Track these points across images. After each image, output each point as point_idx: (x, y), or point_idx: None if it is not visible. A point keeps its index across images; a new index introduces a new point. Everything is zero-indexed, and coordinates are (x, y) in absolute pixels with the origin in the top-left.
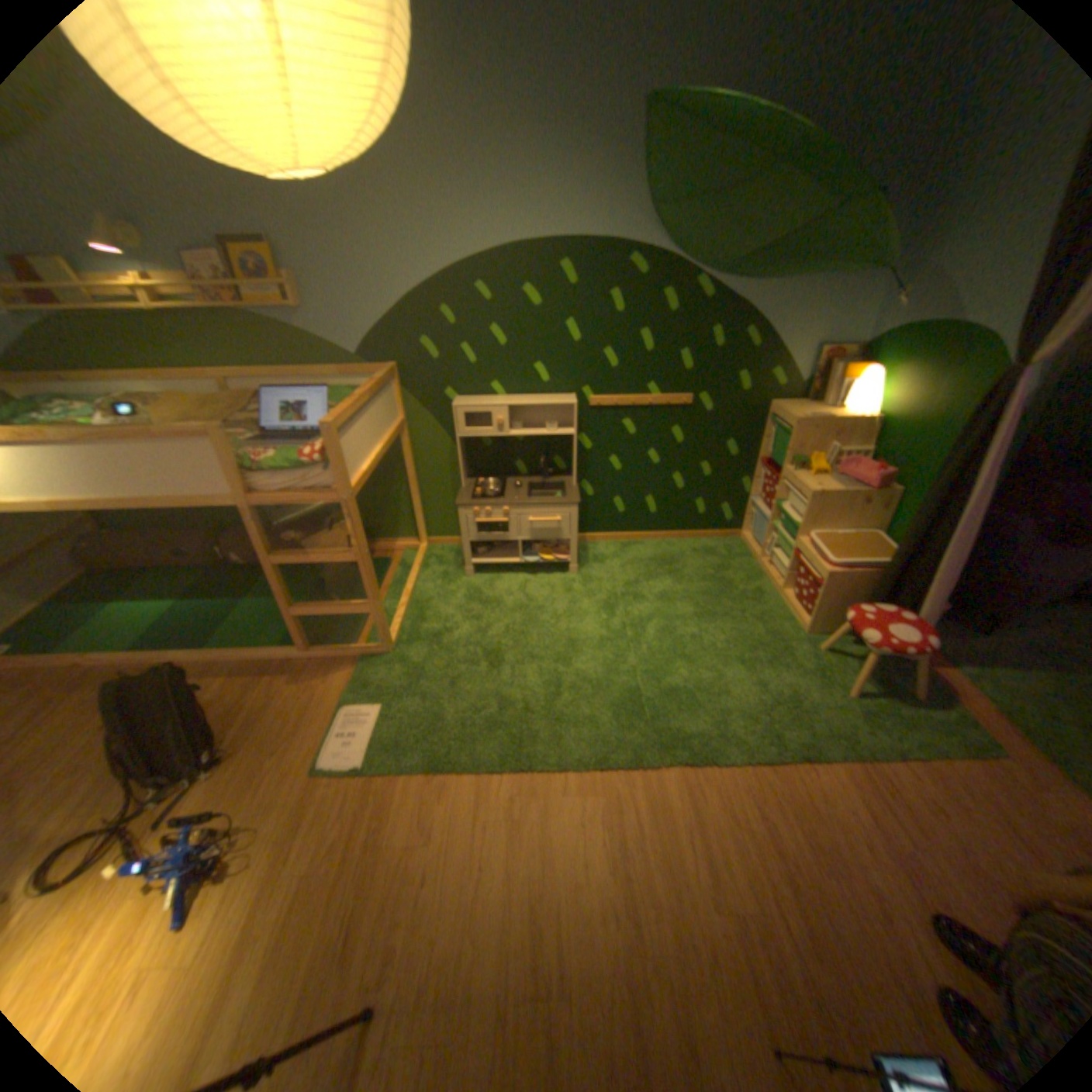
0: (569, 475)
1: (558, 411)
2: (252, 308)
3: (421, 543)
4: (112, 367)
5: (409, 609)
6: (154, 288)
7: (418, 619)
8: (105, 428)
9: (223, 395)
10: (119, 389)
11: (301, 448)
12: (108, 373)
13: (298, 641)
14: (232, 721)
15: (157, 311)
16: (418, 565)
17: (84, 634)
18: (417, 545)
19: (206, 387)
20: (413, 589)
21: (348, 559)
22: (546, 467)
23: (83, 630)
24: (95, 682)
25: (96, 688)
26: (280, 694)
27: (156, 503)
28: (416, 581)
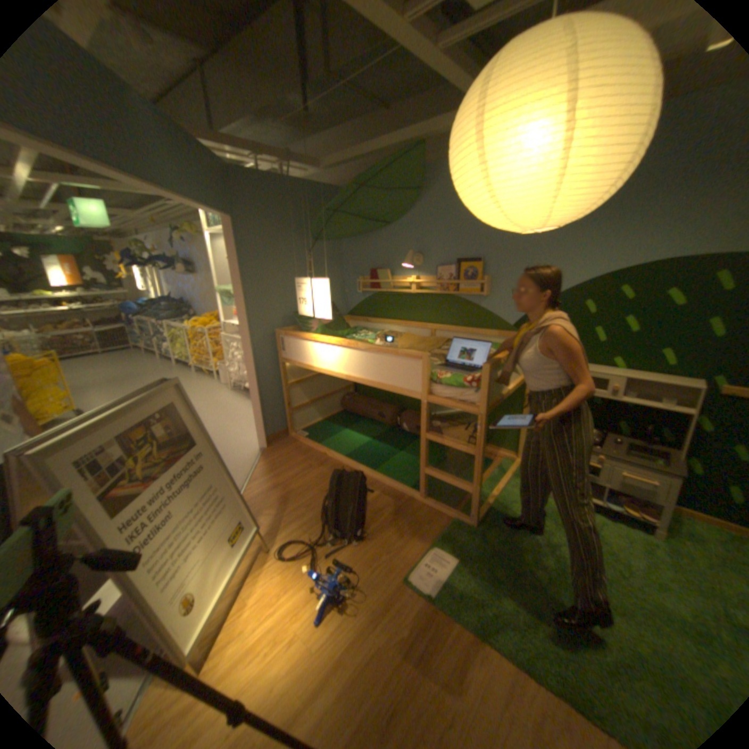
0: (677, 448)
1: (679, 390)
2: (462, 295)
3: (518, 457)
4: (388, 318)
5: (496, 502)
6: (419, 283)
7: (501, 512)
8: (379, 347)
9: (431, 338)
10: (387, 328)
11: (465, 376)
12: (385, 320)
13: (422, 490)
14: (375, 520)
15: (416, 294)
16: (511, 472)
17: (332, 440)
18: (514, 458)
19: (424, 333)
20: (503, 488)
21: (470, 451)
22: (652, 434)
23: (333, 438)
24: (328, 465)
25: (328, 469)
26: (403, 517)
27: (385, 387)
28: (507, 484)
